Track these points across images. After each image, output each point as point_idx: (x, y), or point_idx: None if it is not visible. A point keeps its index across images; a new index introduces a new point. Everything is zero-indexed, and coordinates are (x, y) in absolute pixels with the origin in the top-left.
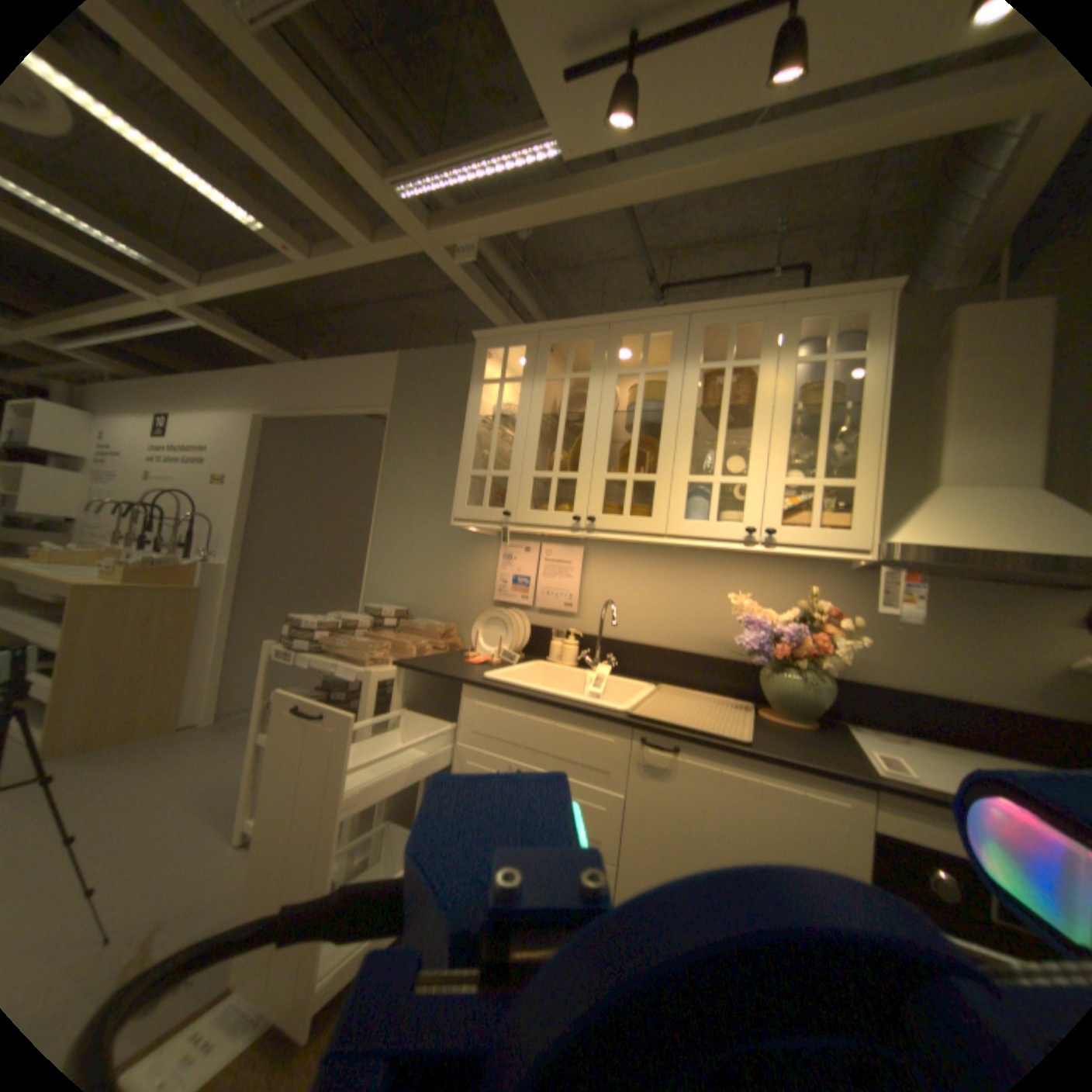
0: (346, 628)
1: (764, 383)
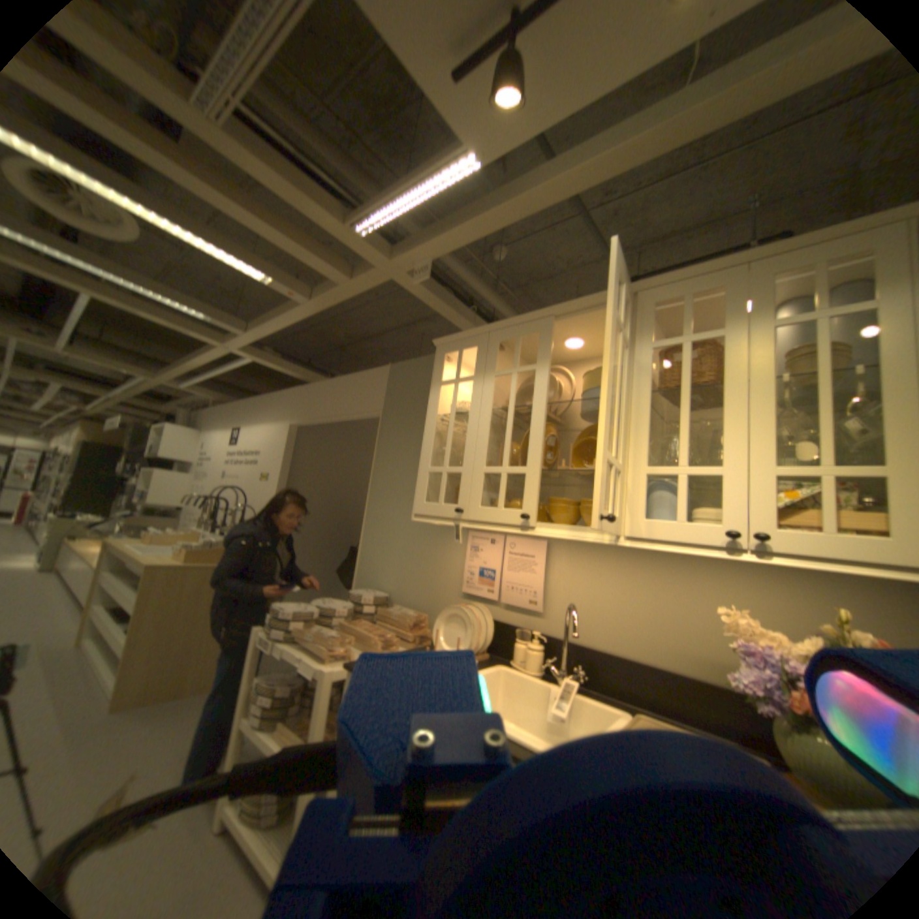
0: (327, 616)
1: (734, 354)
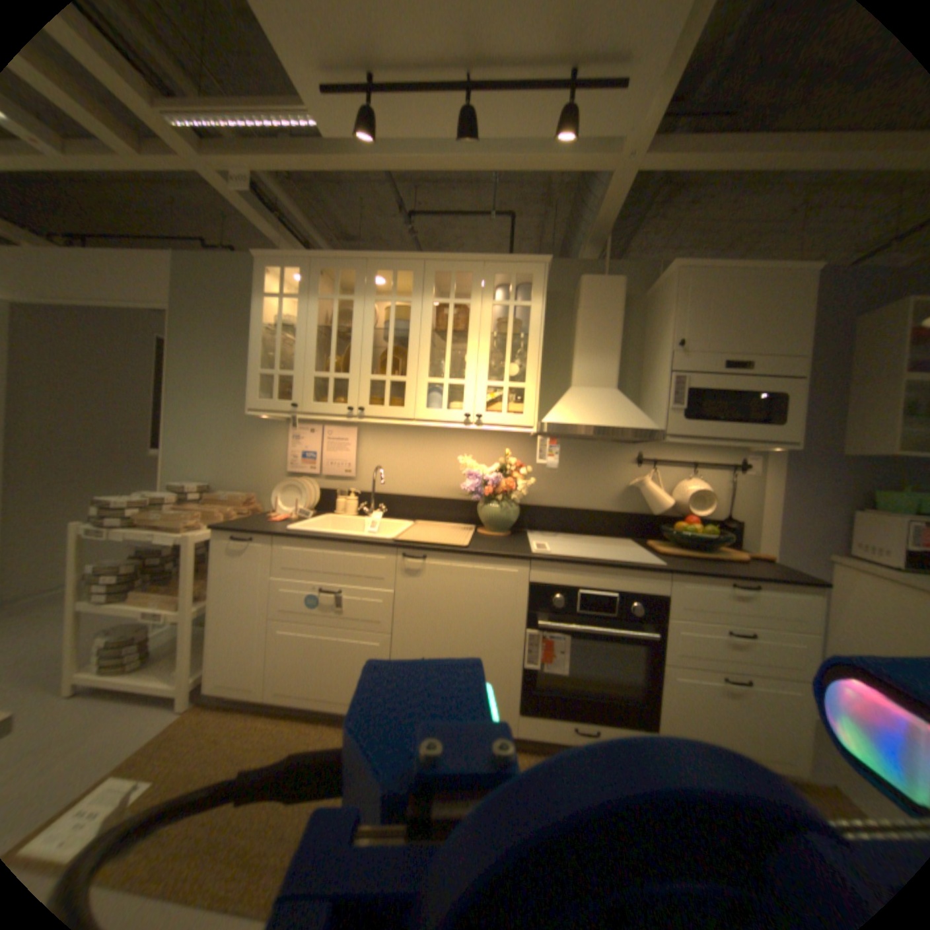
0: (150, 505)
1: (472, 317)
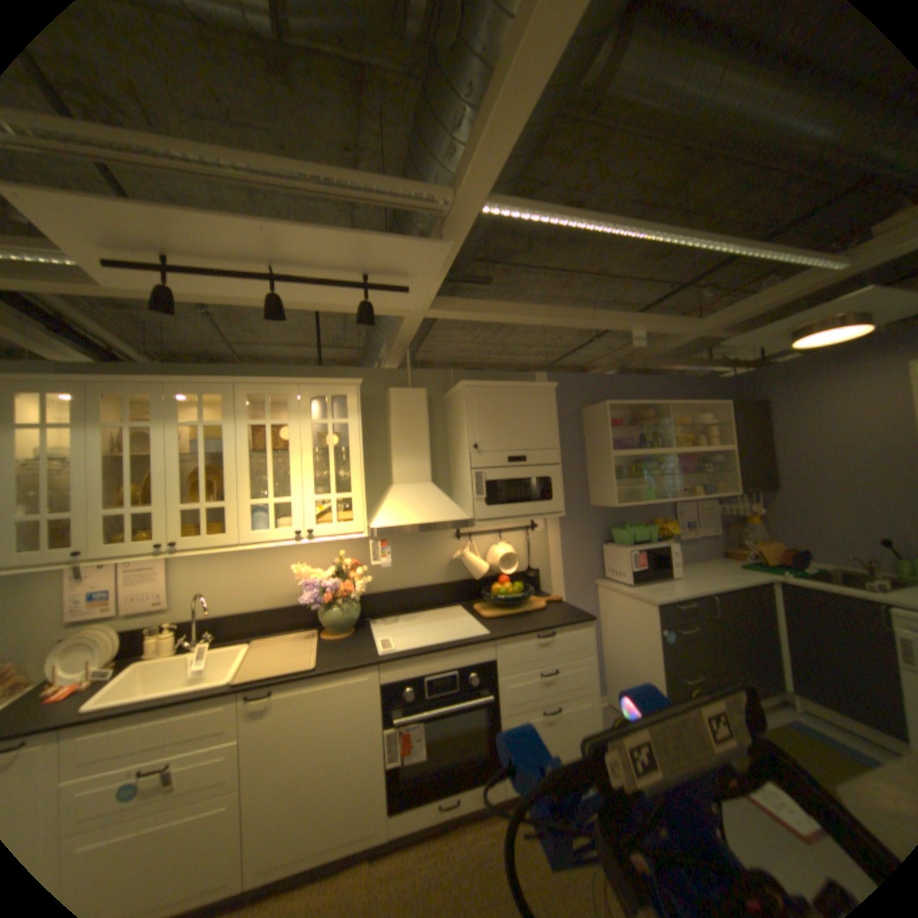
0: None
1: (294, 437)
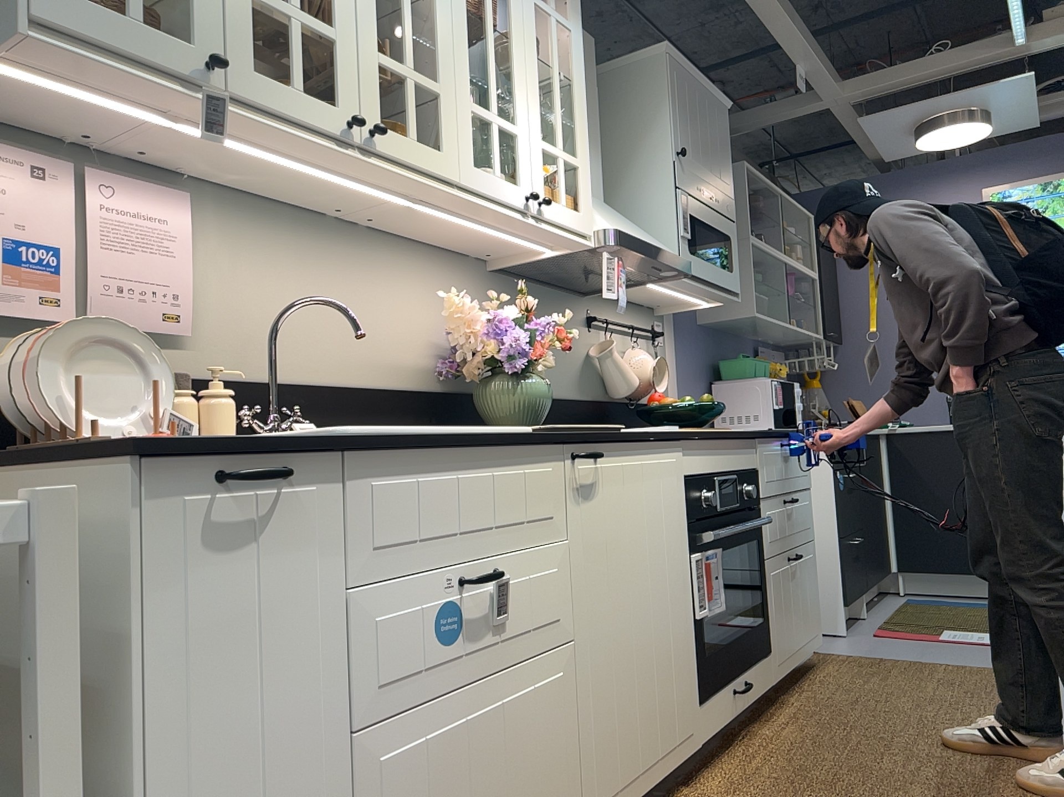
0: None
1: (516, 11)
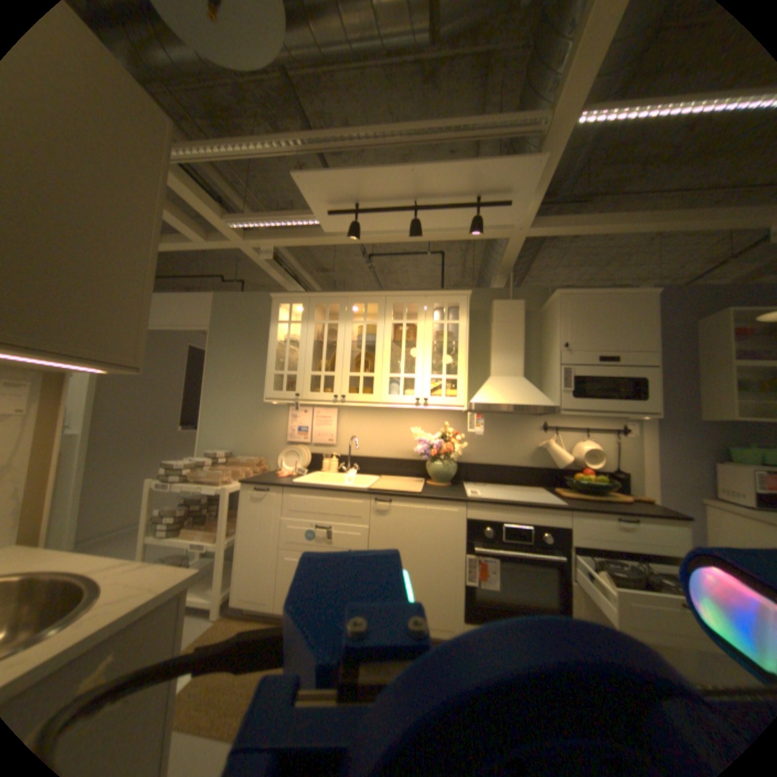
0: (195, 466)
1: (418, 332)
